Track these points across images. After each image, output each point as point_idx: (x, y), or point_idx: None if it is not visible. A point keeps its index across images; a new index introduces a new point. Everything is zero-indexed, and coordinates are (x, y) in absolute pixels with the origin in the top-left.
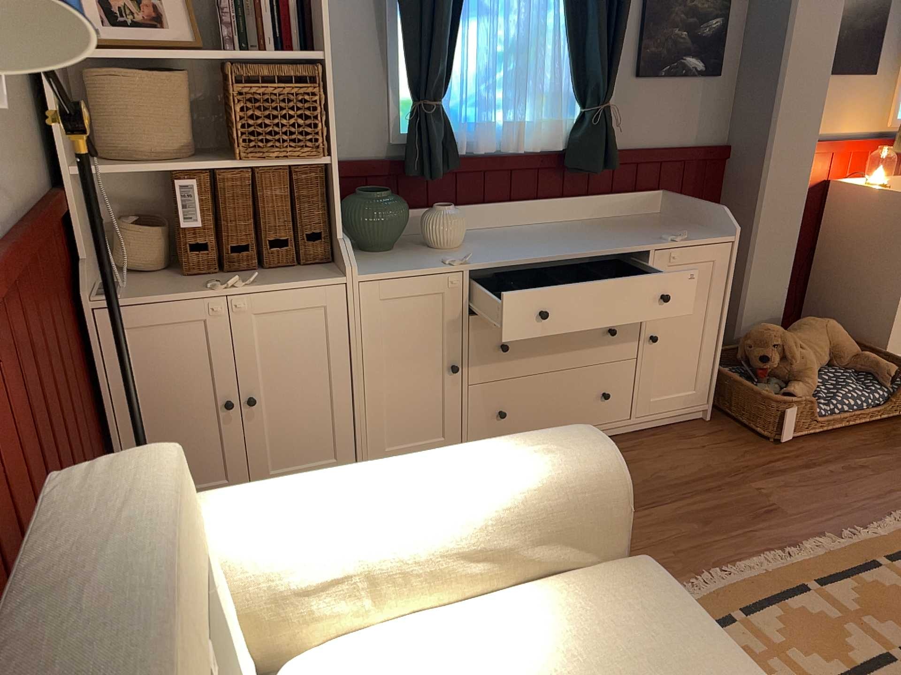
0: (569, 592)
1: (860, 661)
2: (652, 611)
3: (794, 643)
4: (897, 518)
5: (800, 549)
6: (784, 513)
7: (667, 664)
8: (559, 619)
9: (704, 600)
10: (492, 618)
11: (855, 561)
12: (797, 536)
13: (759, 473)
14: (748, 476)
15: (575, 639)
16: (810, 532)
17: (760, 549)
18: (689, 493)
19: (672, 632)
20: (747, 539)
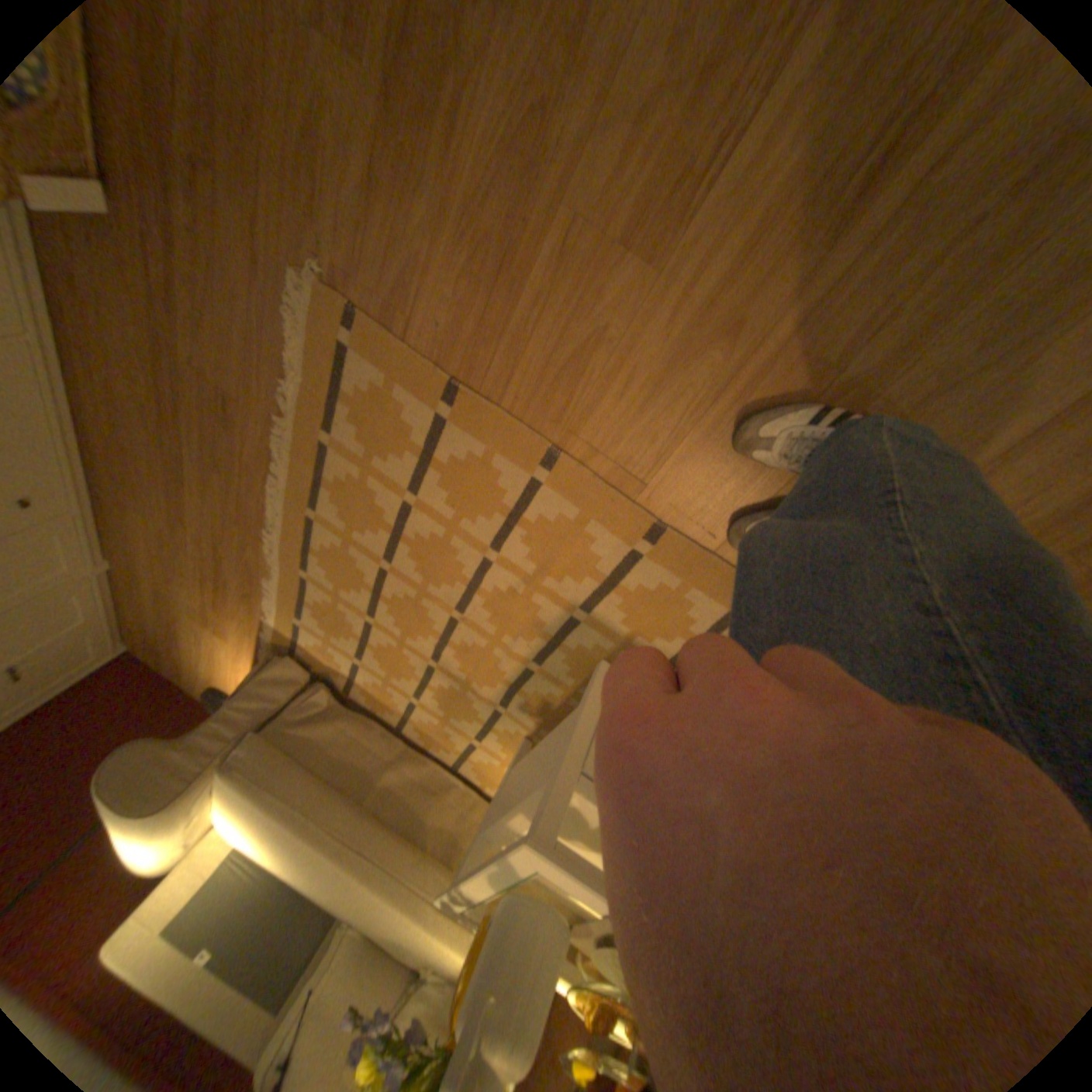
0: (217, 802)
1: (367, 578)
2: (241, 812)
3: (333, 580)
4: (284, 319)
5: (272, 458)
6: (226, 394)
7: (266, 836)
8: (229, 816)
9: (277, 565)
10: (218, 815)
11: (305, 449)
12: (258, 431)
13: (157, 313)
14: (159, 333)
15: (240, 826)
16: (259, 415)
17: (256, 475)
18: (167, 417)
19: (254, 821)
20: (241, 465)
